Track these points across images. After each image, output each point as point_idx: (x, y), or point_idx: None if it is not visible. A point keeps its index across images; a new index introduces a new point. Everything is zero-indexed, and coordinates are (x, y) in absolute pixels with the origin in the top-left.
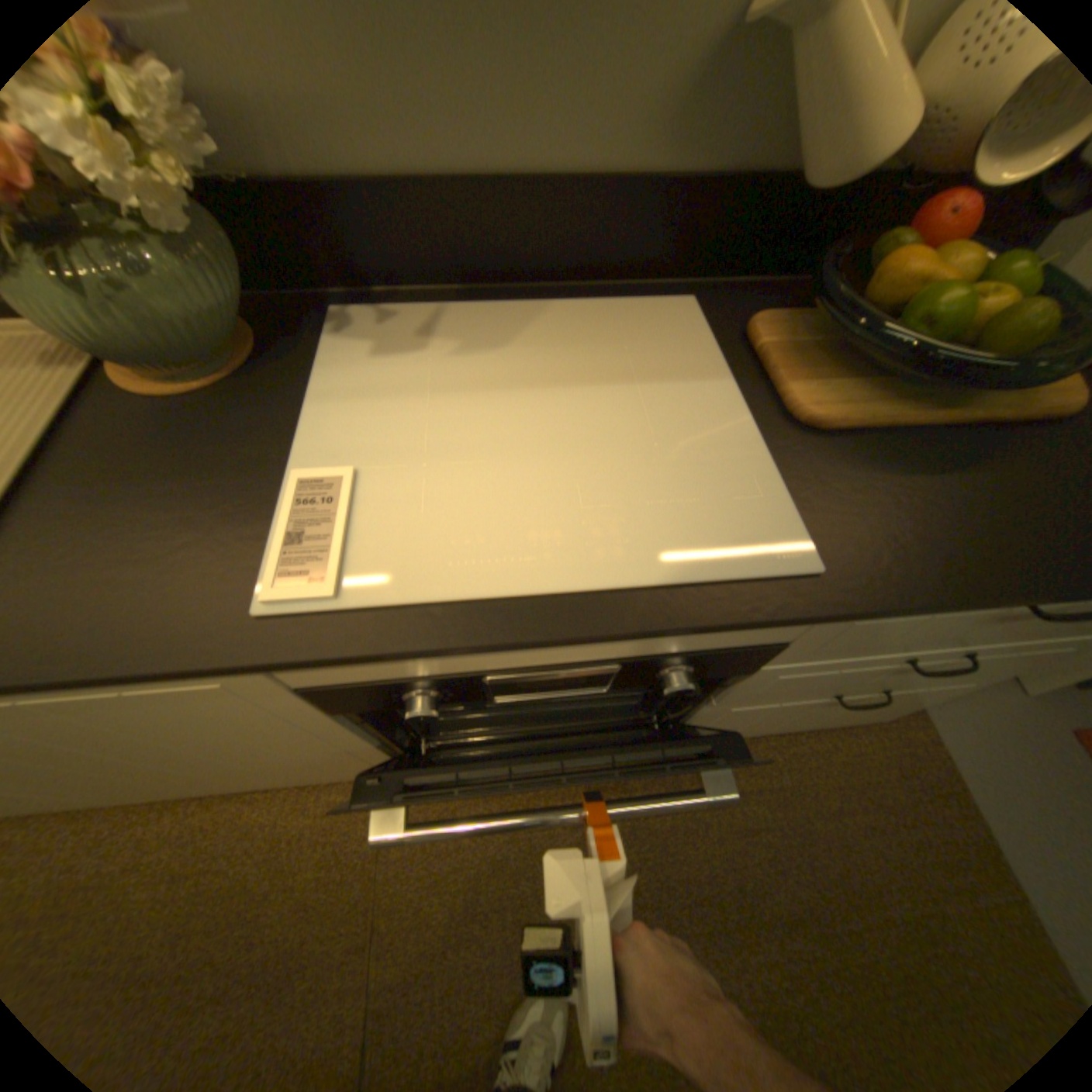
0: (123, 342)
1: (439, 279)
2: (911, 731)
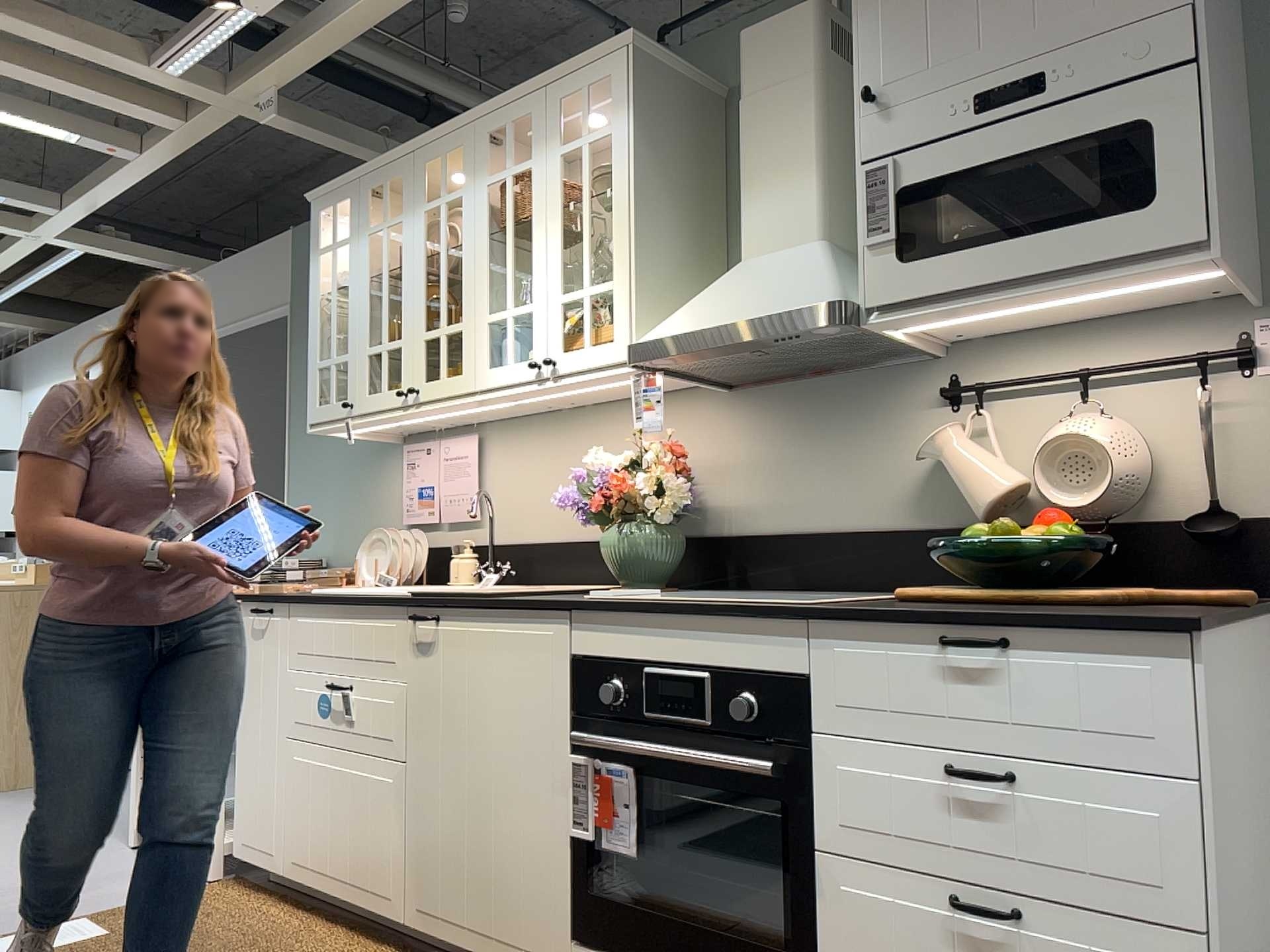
0: (622, 566)
1: (787, 587)
2: None
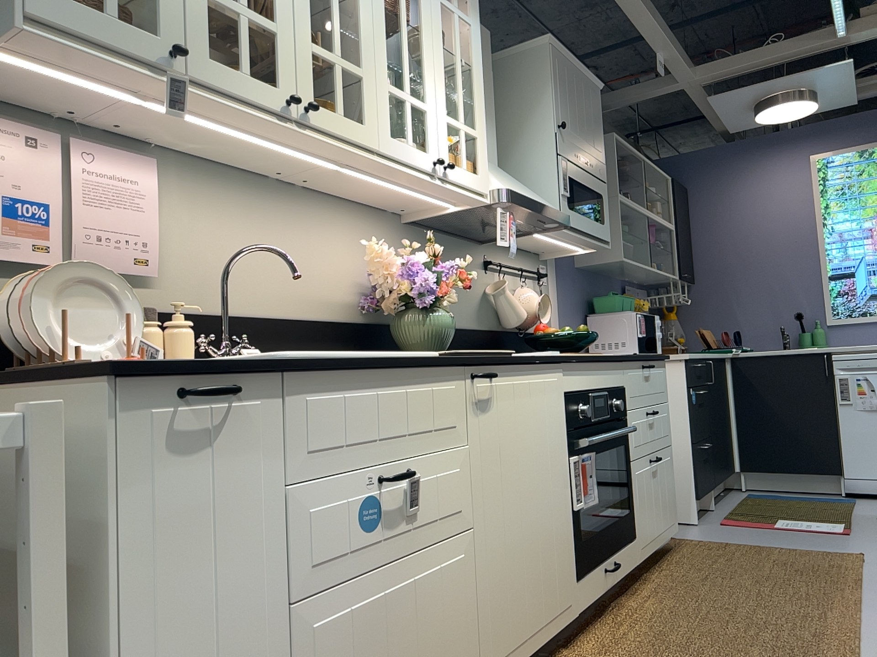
0: (436, 341)
1: None
2: (690, 542)
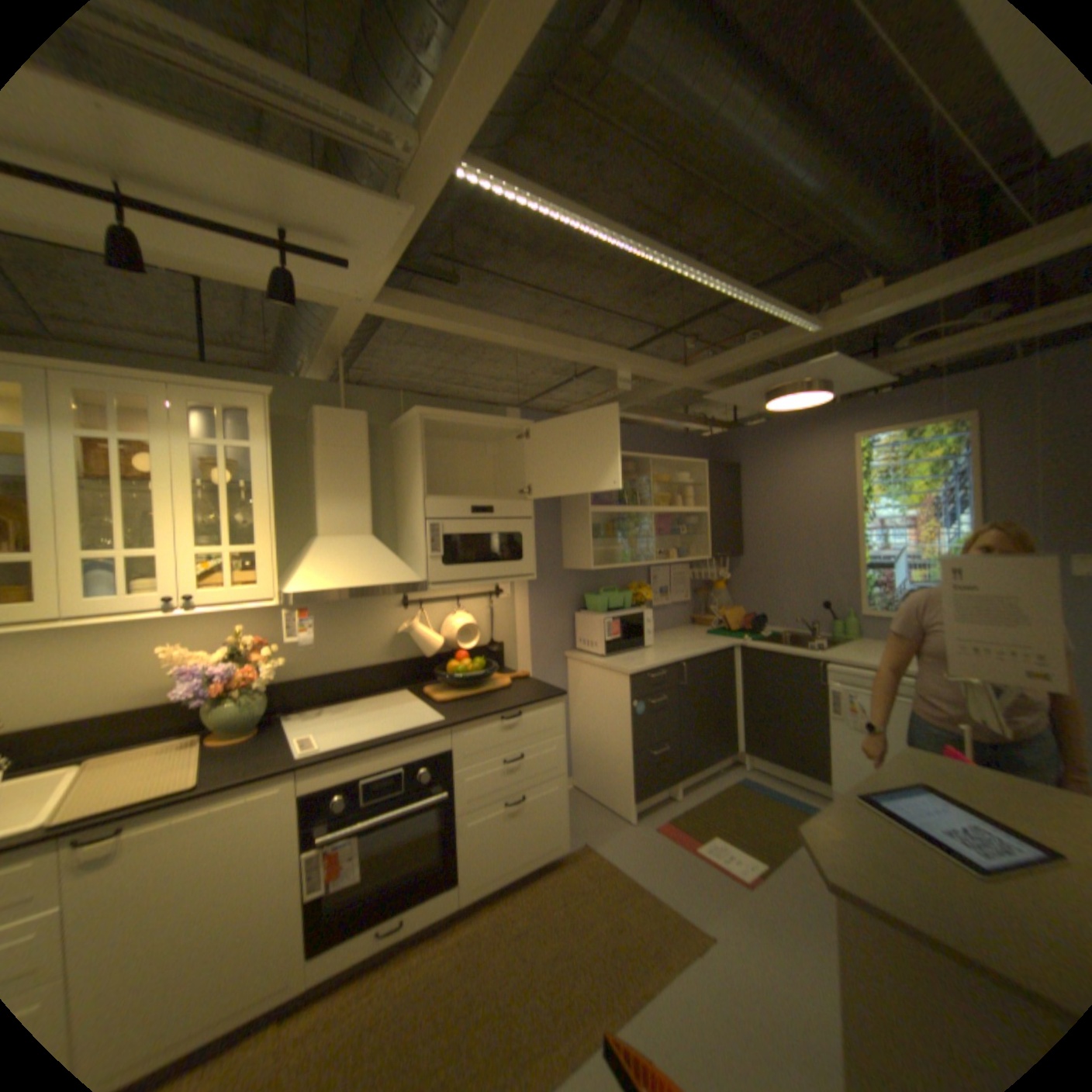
0: (232, 724)
1: (319, 703)
2: (587, 860)
